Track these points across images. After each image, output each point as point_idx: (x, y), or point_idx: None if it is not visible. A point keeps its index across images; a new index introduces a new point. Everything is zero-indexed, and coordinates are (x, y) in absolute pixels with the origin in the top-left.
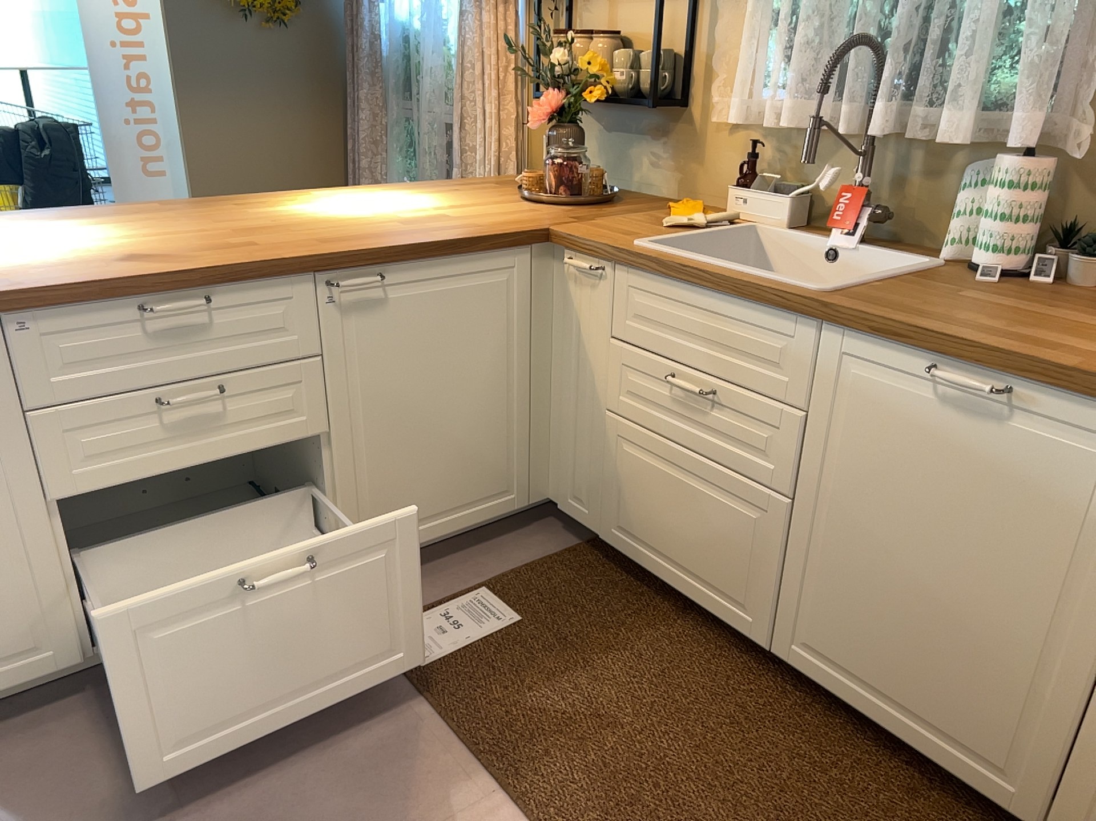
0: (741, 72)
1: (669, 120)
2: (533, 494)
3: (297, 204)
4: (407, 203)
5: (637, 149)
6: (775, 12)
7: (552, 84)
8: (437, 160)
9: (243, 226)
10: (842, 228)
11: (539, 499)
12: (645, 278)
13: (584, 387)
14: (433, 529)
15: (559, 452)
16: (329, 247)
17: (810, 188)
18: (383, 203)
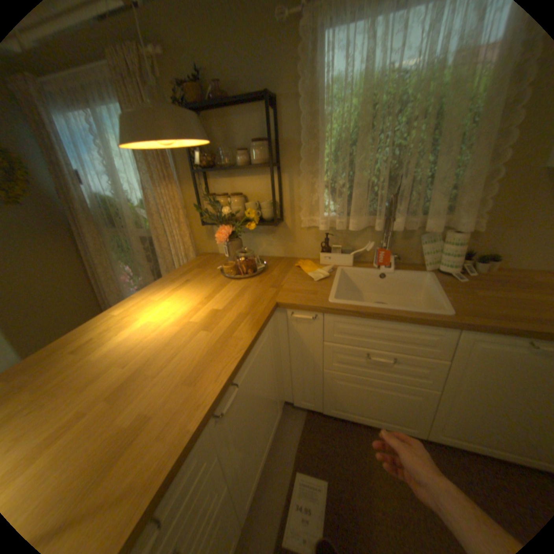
0: (322, 207)
1: (274, 226)
2: (282, 405)
3: (115, 332)
4: (179, 303)
5: (259, 238)
6: (329, 180)
7: (222, 221)
8: (143, 254)
9: (107, 387)
10: (386, 264)
11: (283, 404)
12: (346, 317)
13: (308, 361)
14: (264, 461)
15: (290, 384)
16: (203, 389)
17: (362, 249)
18: (166, 308)
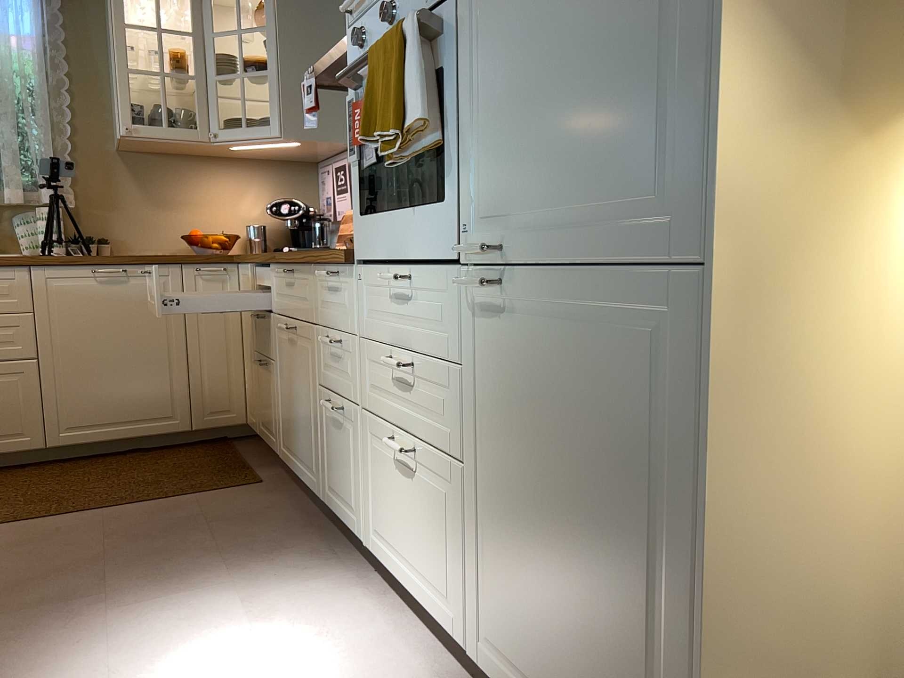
0: None
1: None
2: None
3: None
4: None
5: None
6: None
7: None
8: None
9: None
10: None
11: None
12: None
13: None
14: None
15: None
16: None
17: None
18: None
